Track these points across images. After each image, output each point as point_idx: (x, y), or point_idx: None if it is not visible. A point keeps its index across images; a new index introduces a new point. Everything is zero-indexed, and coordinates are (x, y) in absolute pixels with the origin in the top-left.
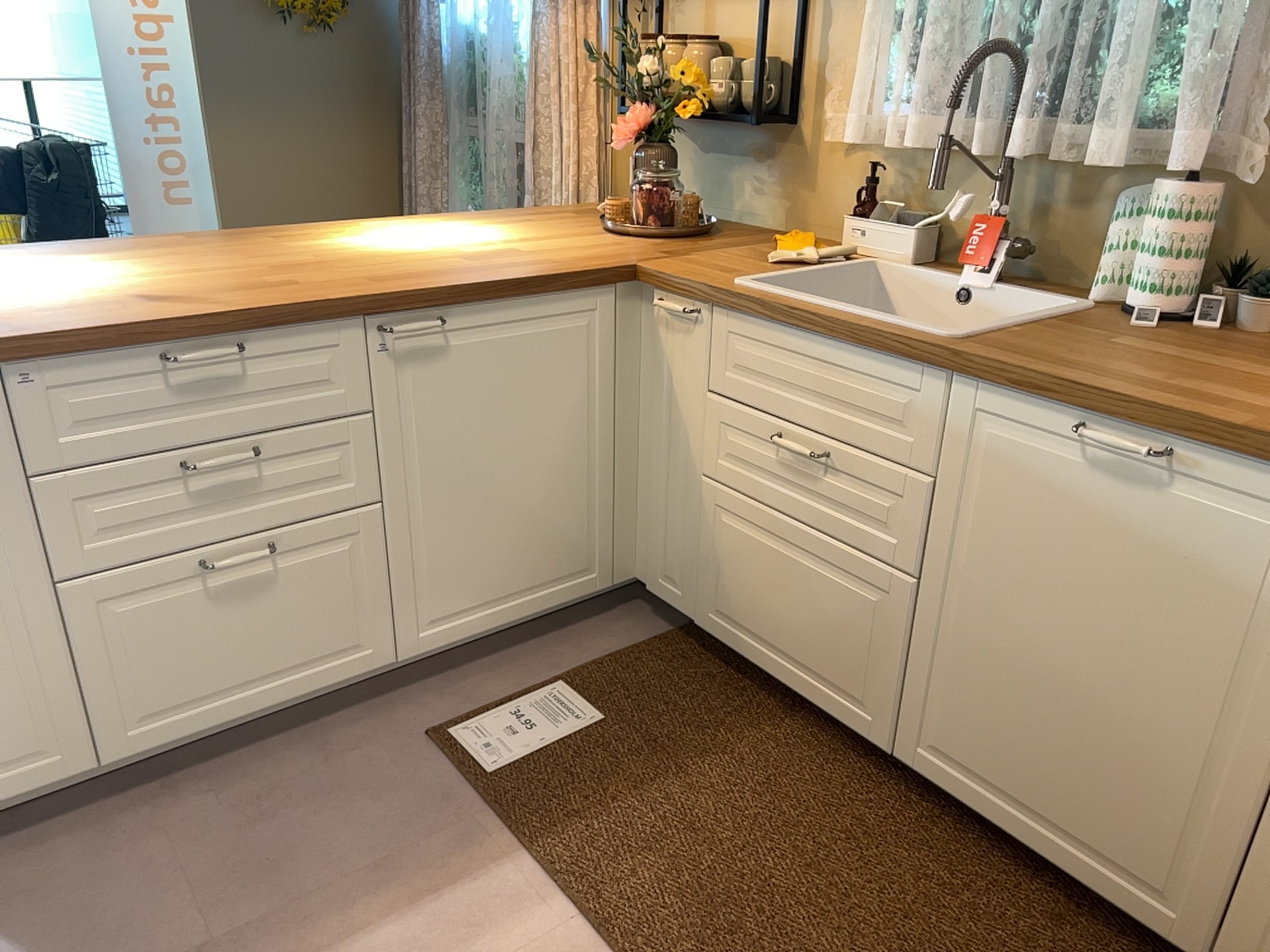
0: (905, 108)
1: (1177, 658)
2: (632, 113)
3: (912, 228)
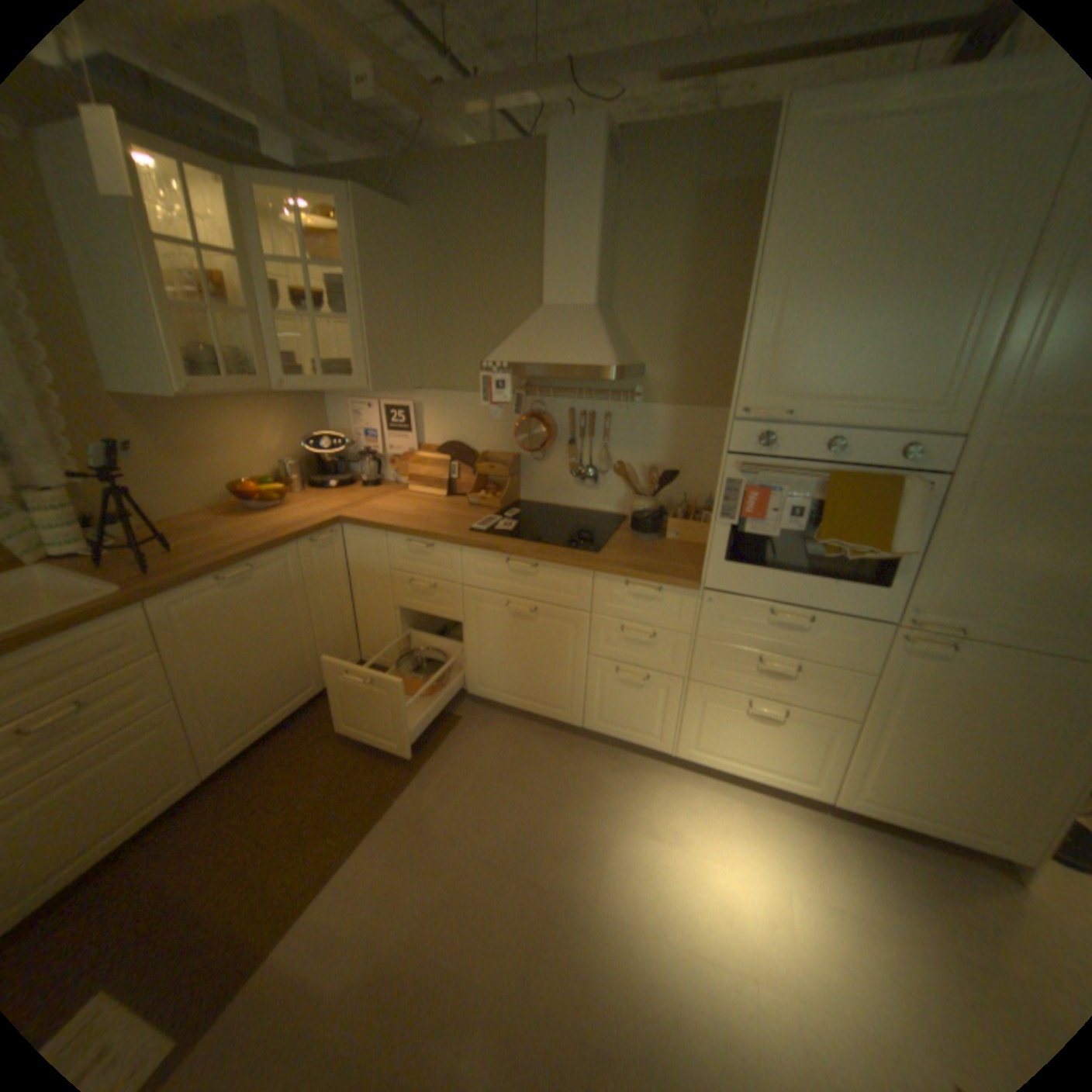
0: None
1: (280, 621)
2: None
3: None
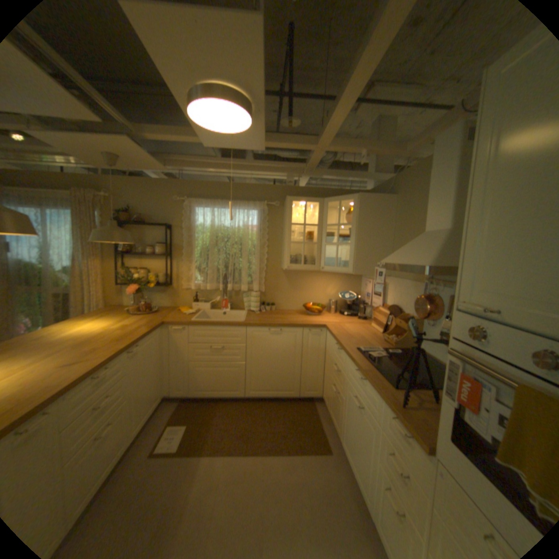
0: (205, 282)
1: (287, 355)
2: (131, 285)
3: (209, 302)
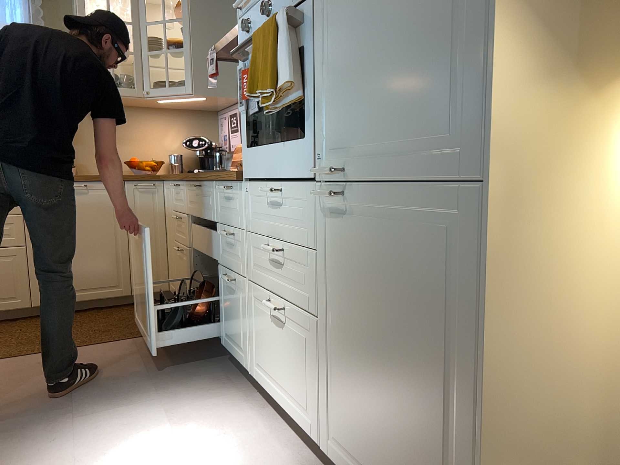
0: None
1: (102, 229)
2: None
3: None
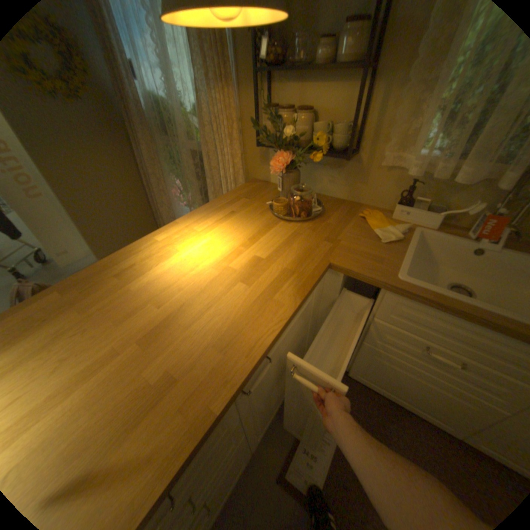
0: (455, 156)
1: None
2: (278, 153)
3: (442, 213)
